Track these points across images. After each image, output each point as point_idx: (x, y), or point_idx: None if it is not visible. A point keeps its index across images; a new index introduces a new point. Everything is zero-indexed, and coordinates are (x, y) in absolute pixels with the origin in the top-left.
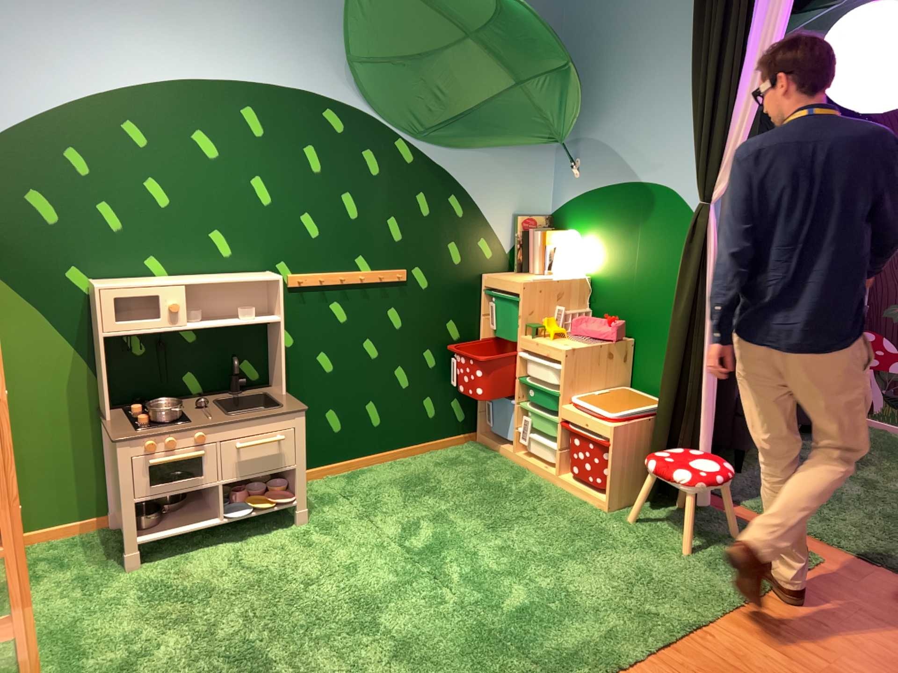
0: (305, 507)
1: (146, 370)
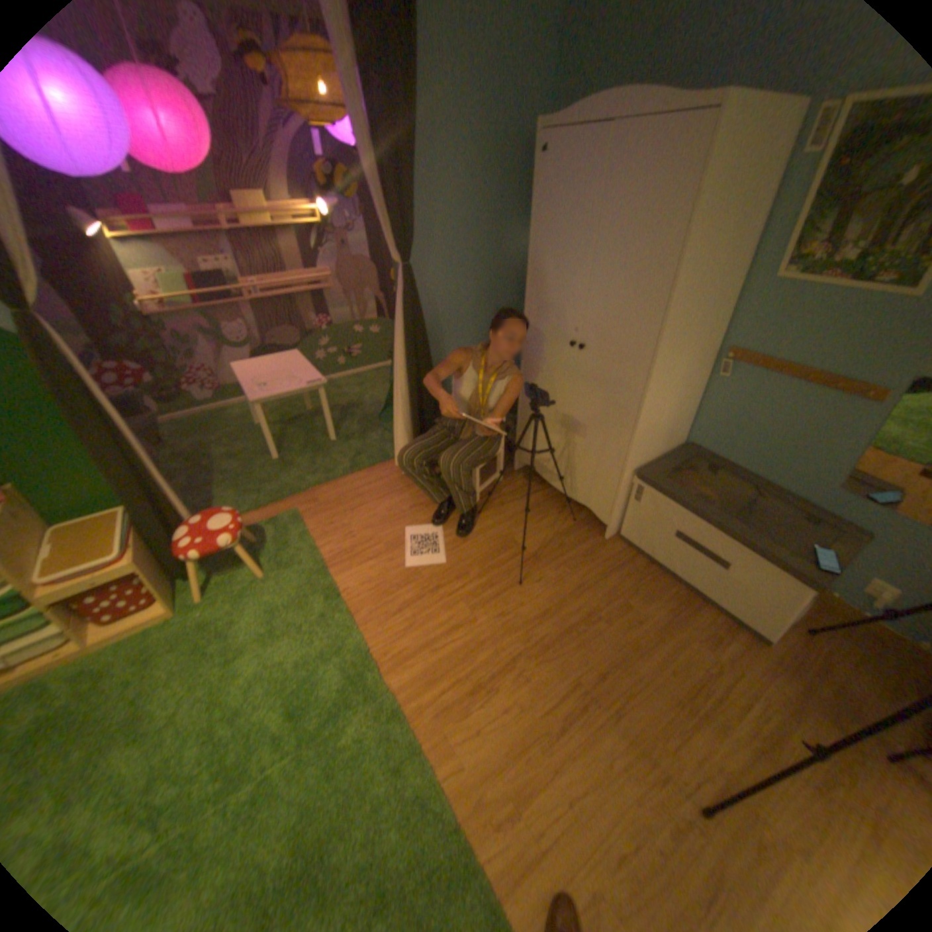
0: None
1: None
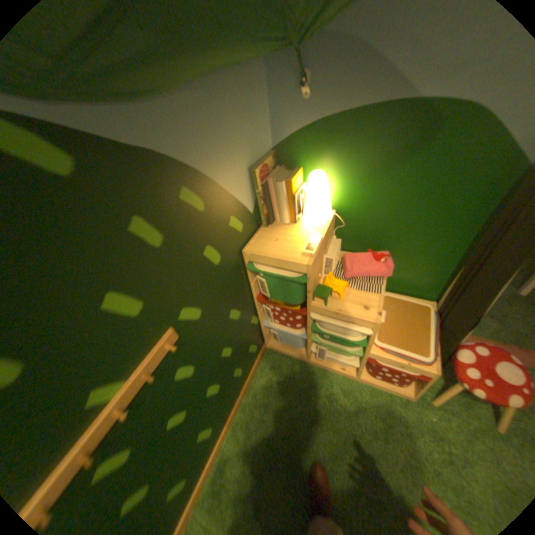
0: None
1: None
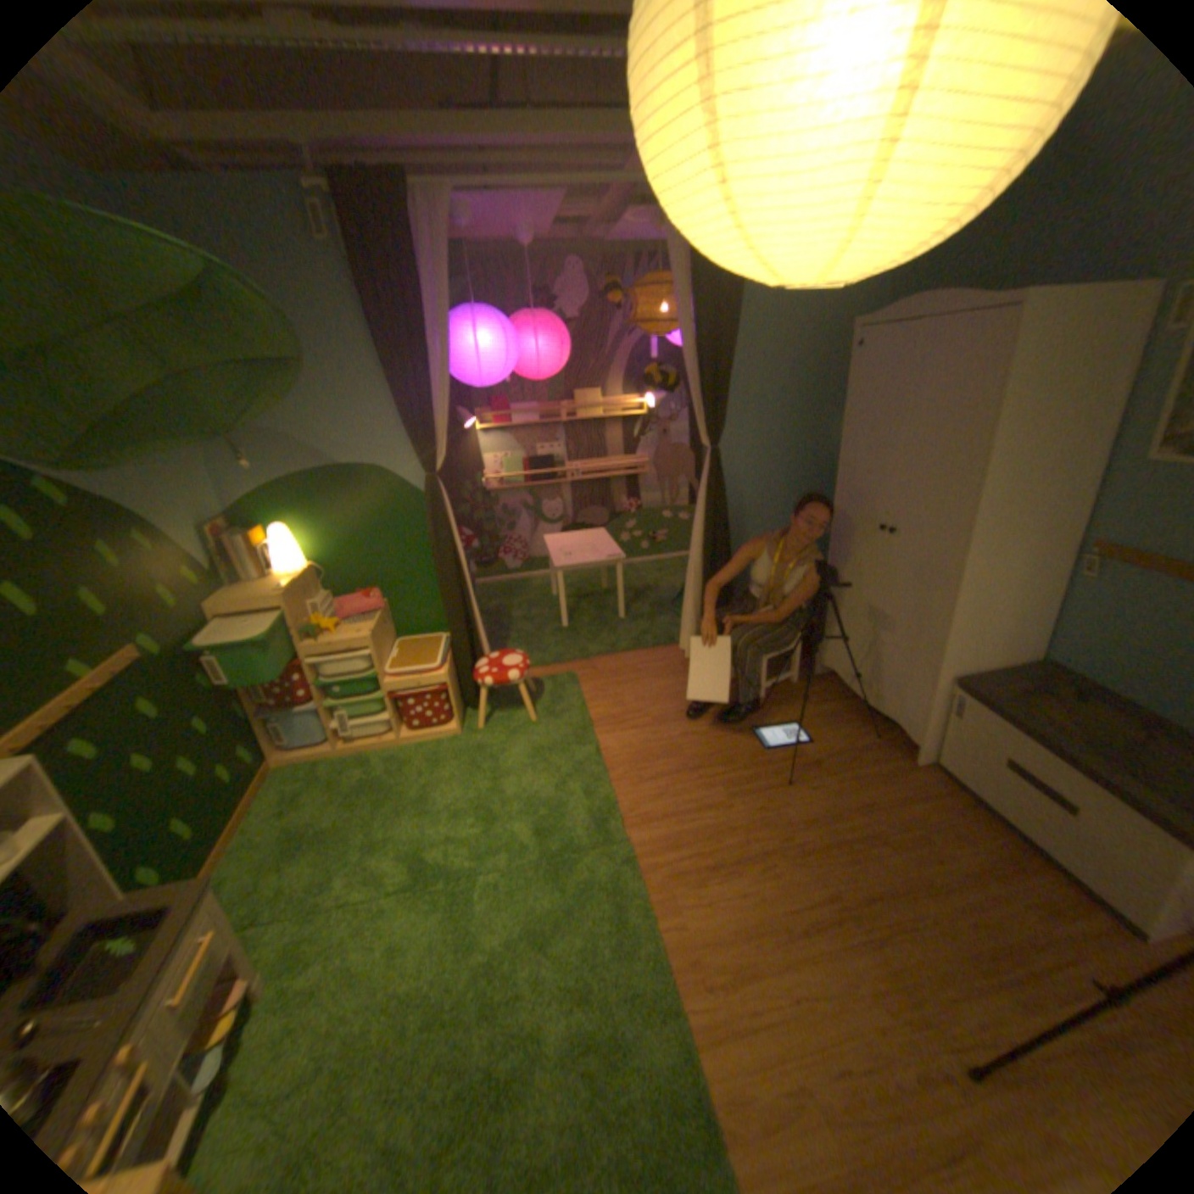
0: (252, 976)
1: None
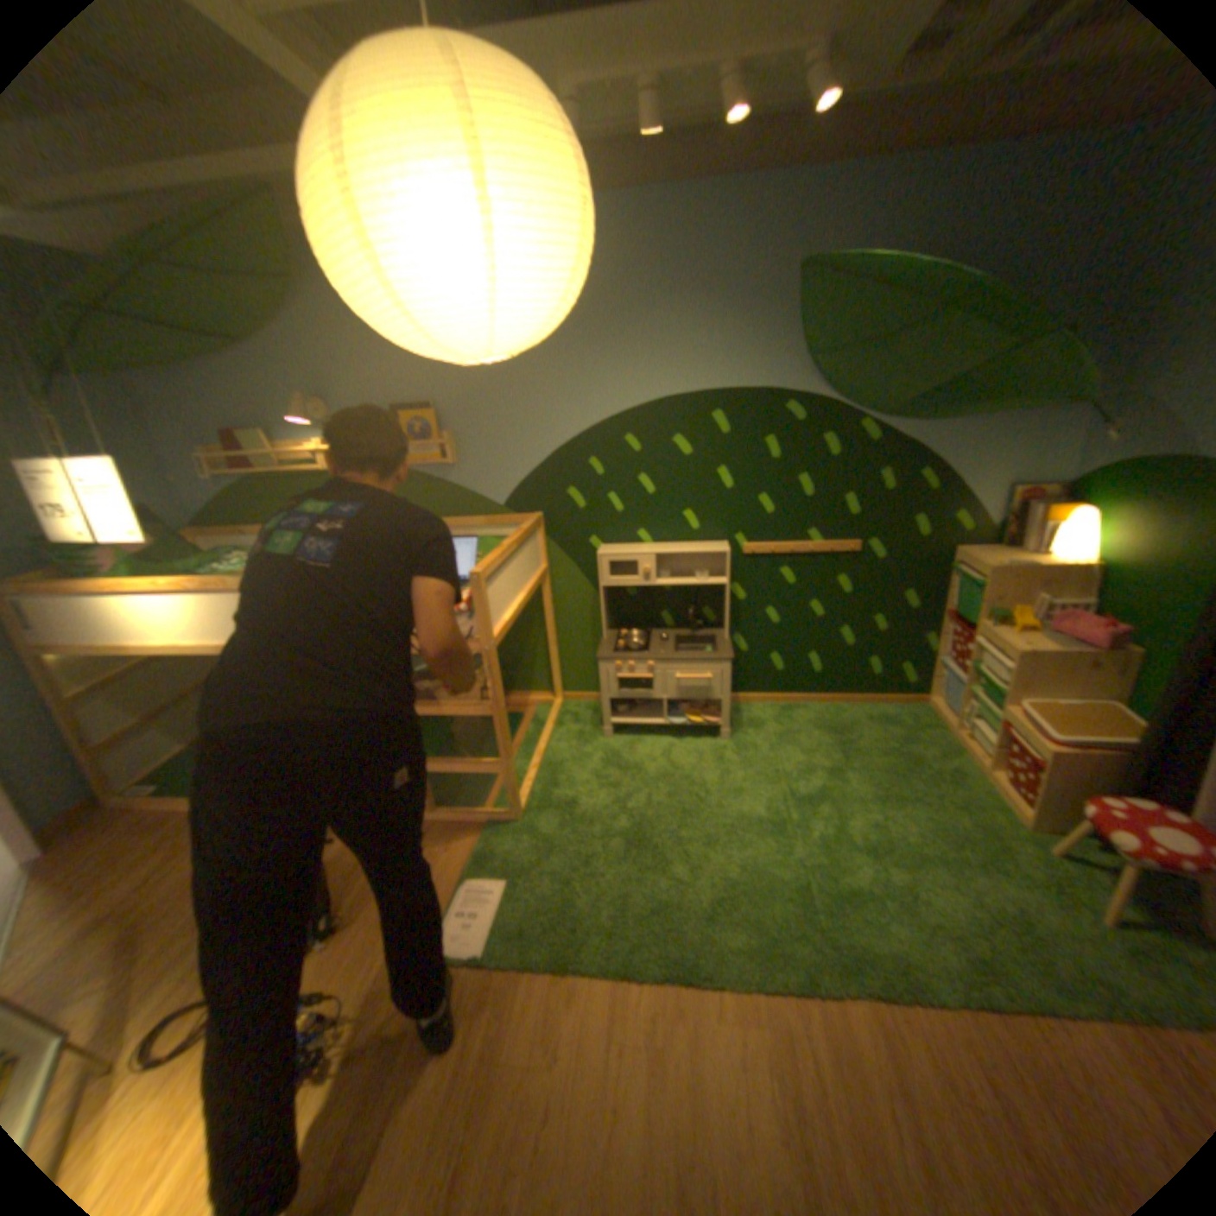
0: (728, 730)
1: (636, 607)
